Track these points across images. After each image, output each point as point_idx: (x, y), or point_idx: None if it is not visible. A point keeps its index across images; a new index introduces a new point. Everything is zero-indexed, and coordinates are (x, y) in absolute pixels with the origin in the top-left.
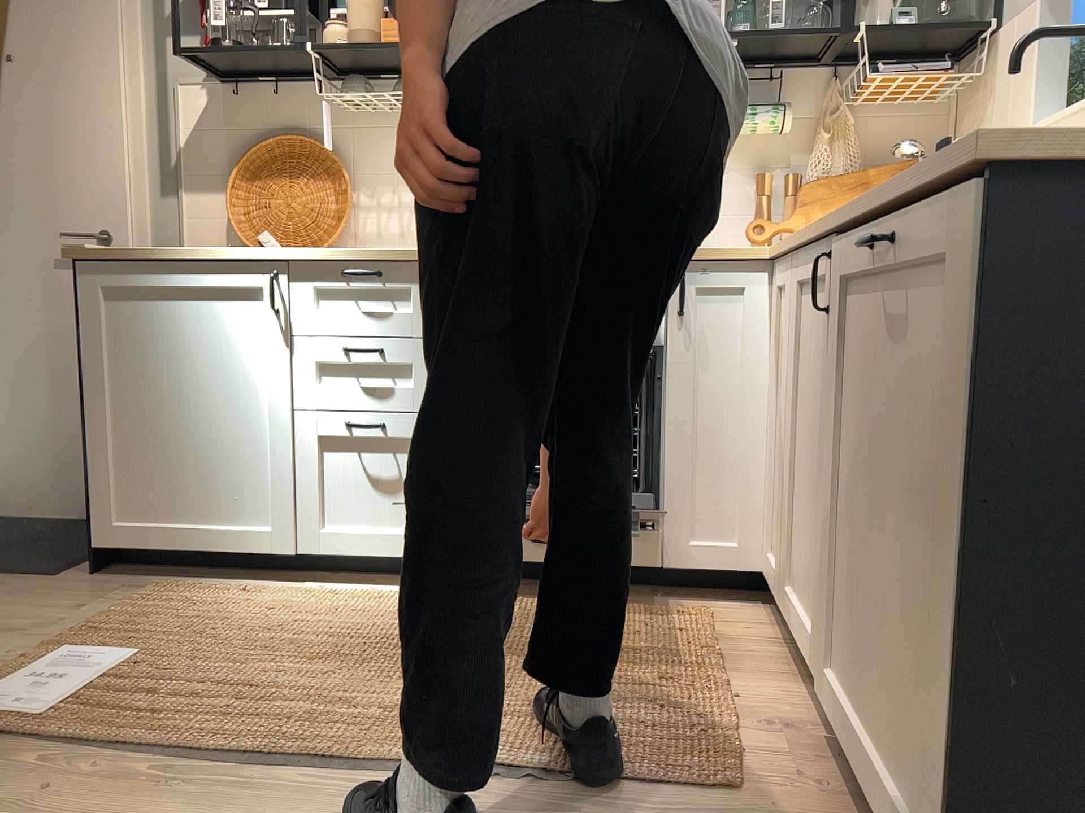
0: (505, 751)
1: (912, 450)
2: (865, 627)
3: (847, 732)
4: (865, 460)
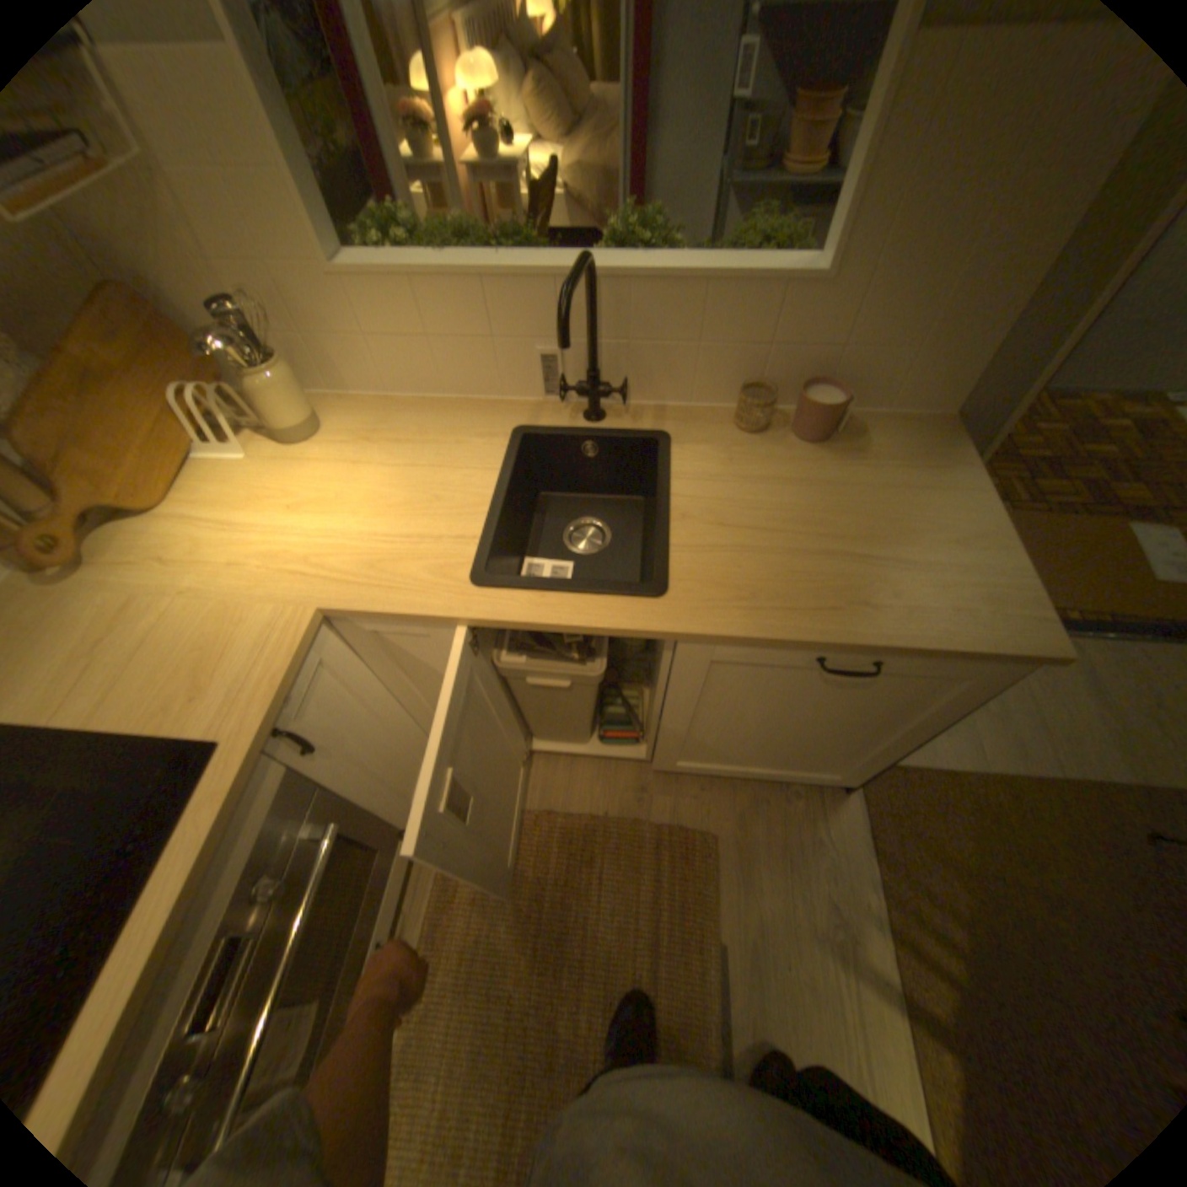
0: (689, 1010)
1: (824, 715)
2: (724, 753)
3: (701, 775)
4: (726, 716)
